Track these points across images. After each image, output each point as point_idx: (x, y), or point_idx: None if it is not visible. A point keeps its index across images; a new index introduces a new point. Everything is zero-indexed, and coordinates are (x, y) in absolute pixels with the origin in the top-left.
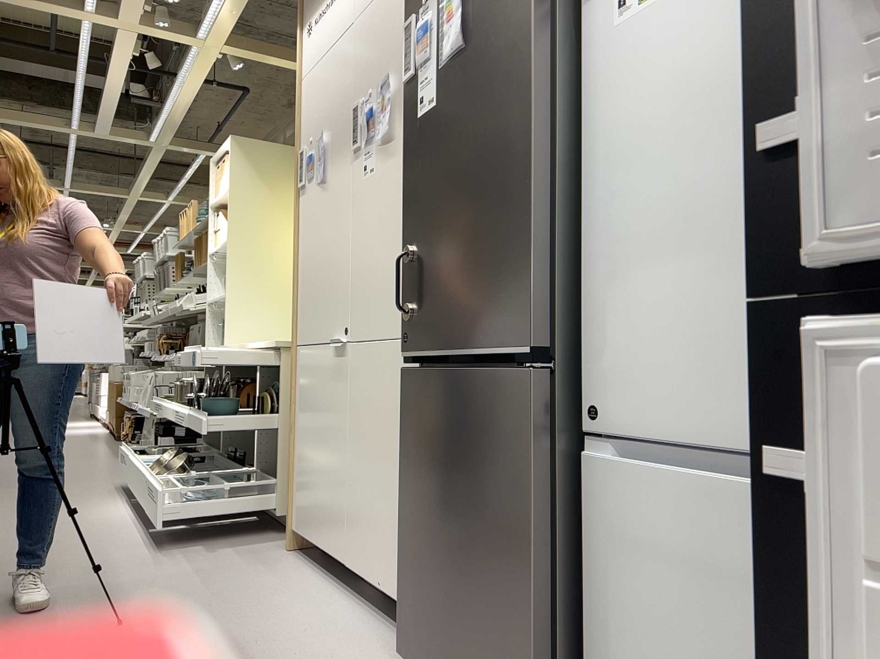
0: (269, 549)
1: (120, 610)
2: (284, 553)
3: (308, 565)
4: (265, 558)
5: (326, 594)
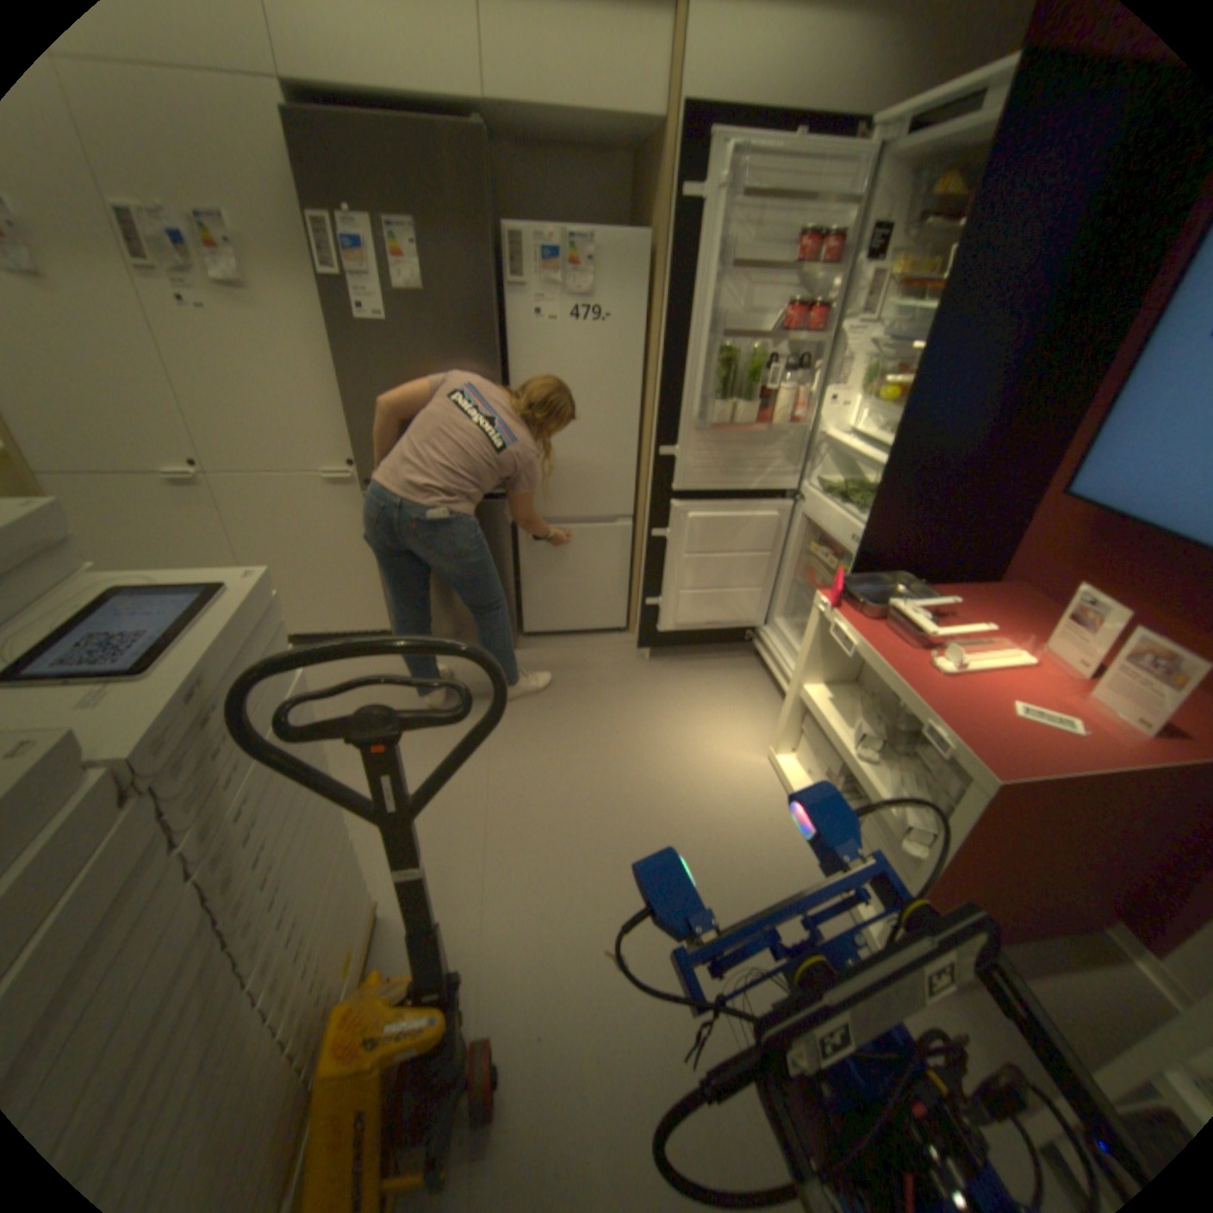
0: None
1: None
2: None
3: None
4: None
5: None
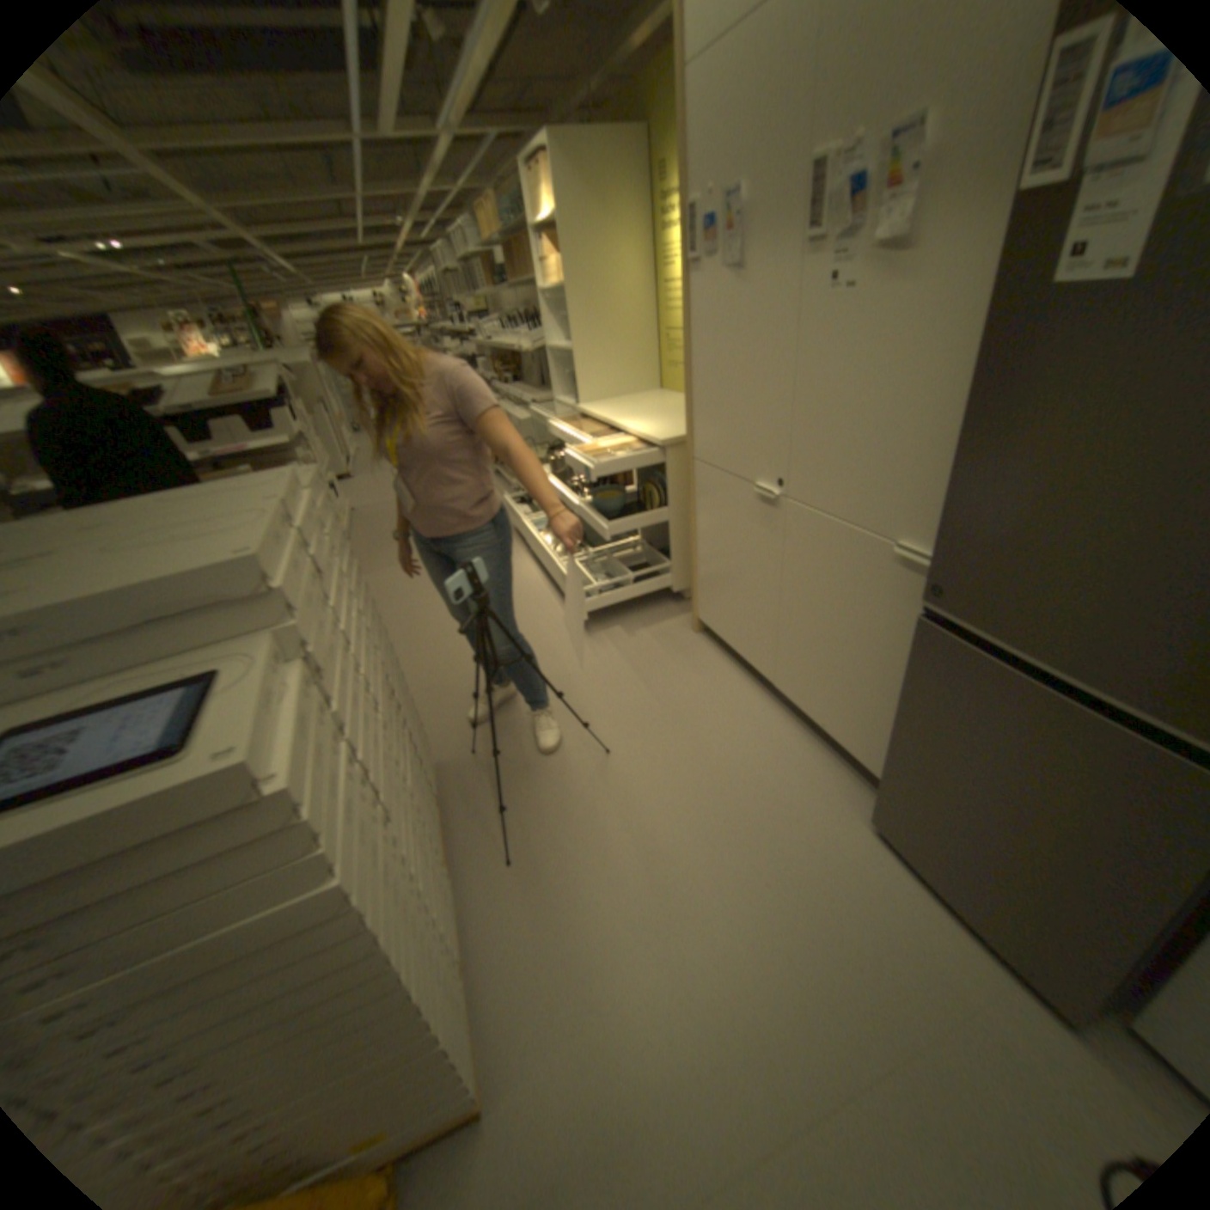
0: (676, 629)
1: (596, 726)
2: (692, 636)
3: (721, 654)
4: (680, 645)
5: (755, 703)
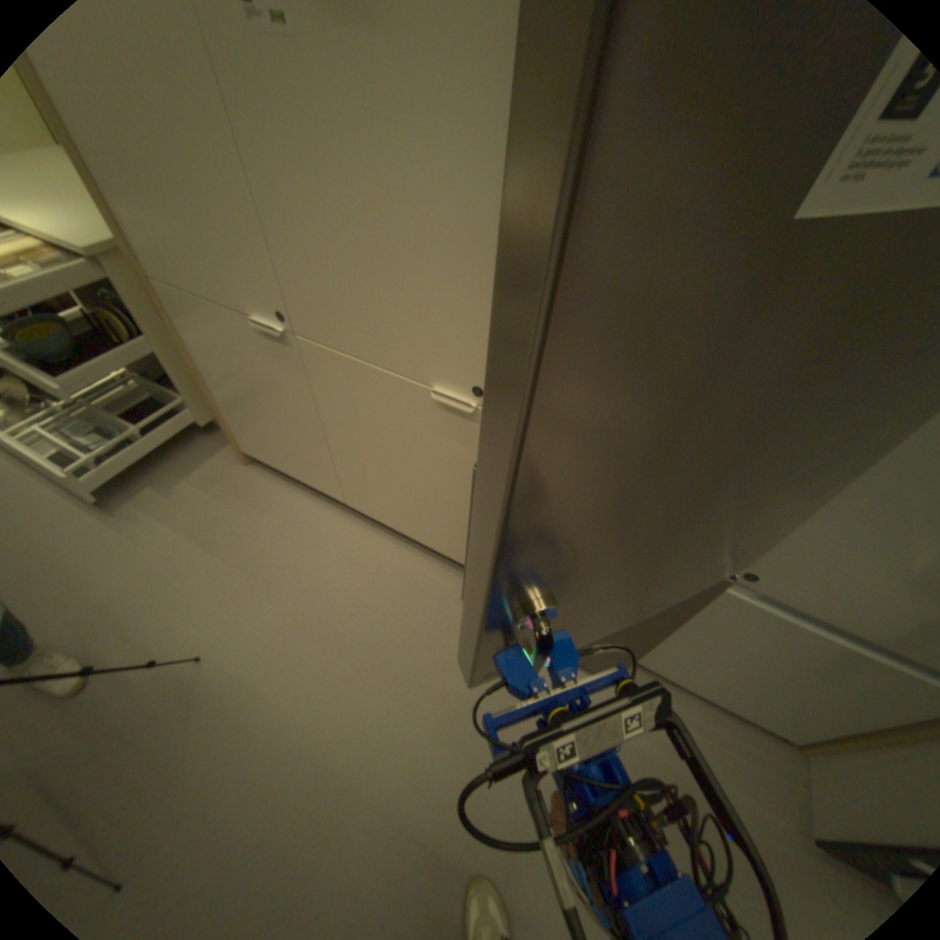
0: (222, 469)
1: (168, 634)
2: (243, 471)
3: (282, 483)
4: (234, 488)
5: (334, 525)
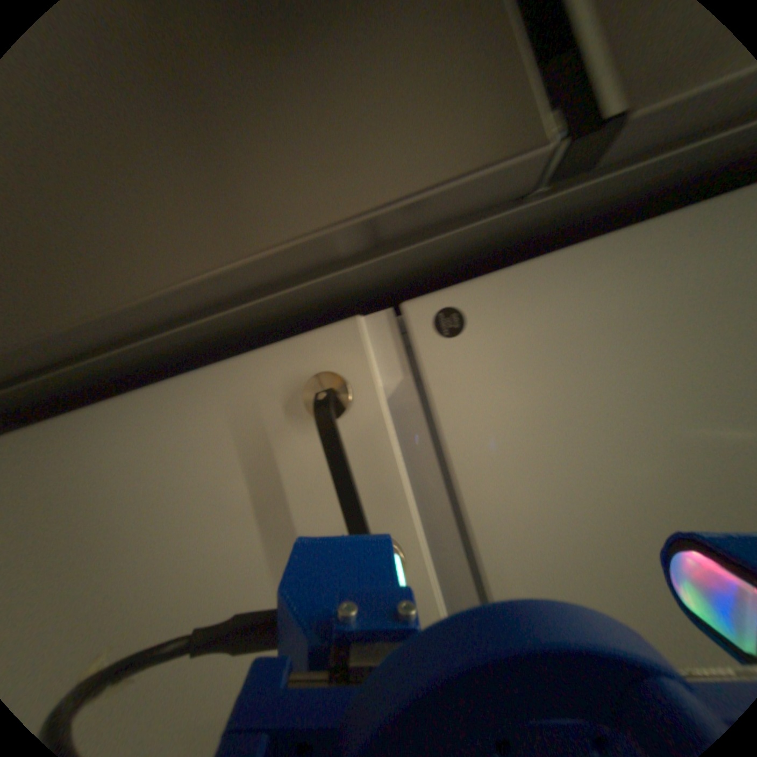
0: None
1: None
2: None
3: None
4: None
5: None
